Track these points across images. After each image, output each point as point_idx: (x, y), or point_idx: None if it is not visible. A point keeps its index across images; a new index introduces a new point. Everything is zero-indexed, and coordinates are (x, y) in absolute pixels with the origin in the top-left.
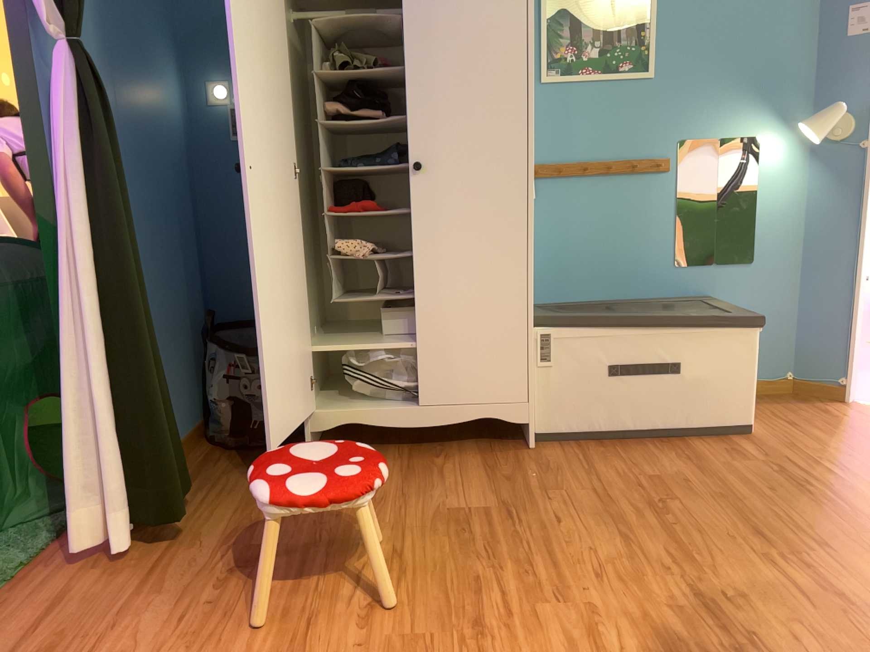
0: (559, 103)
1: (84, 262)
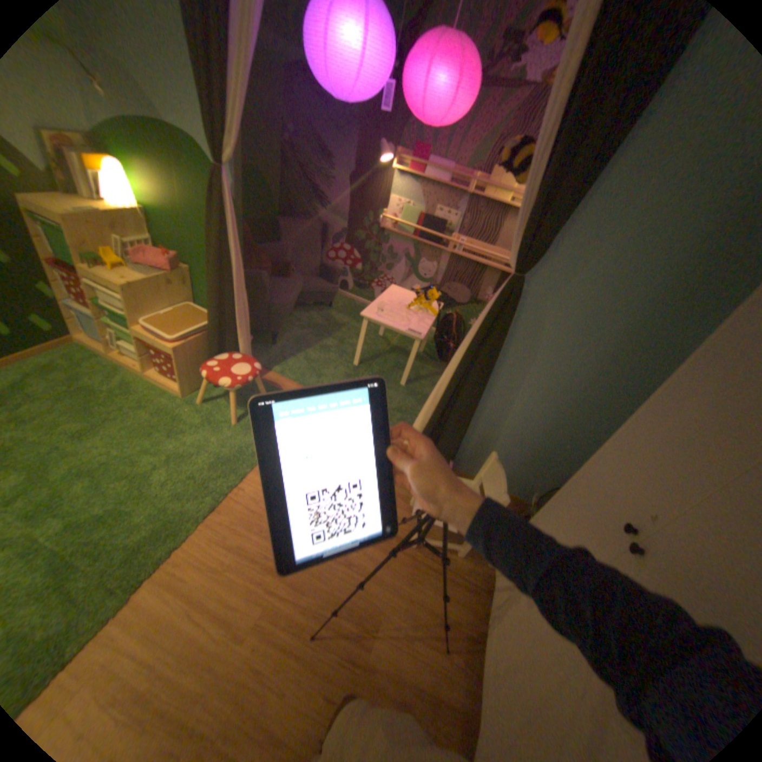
0: None
1: (456, 372)
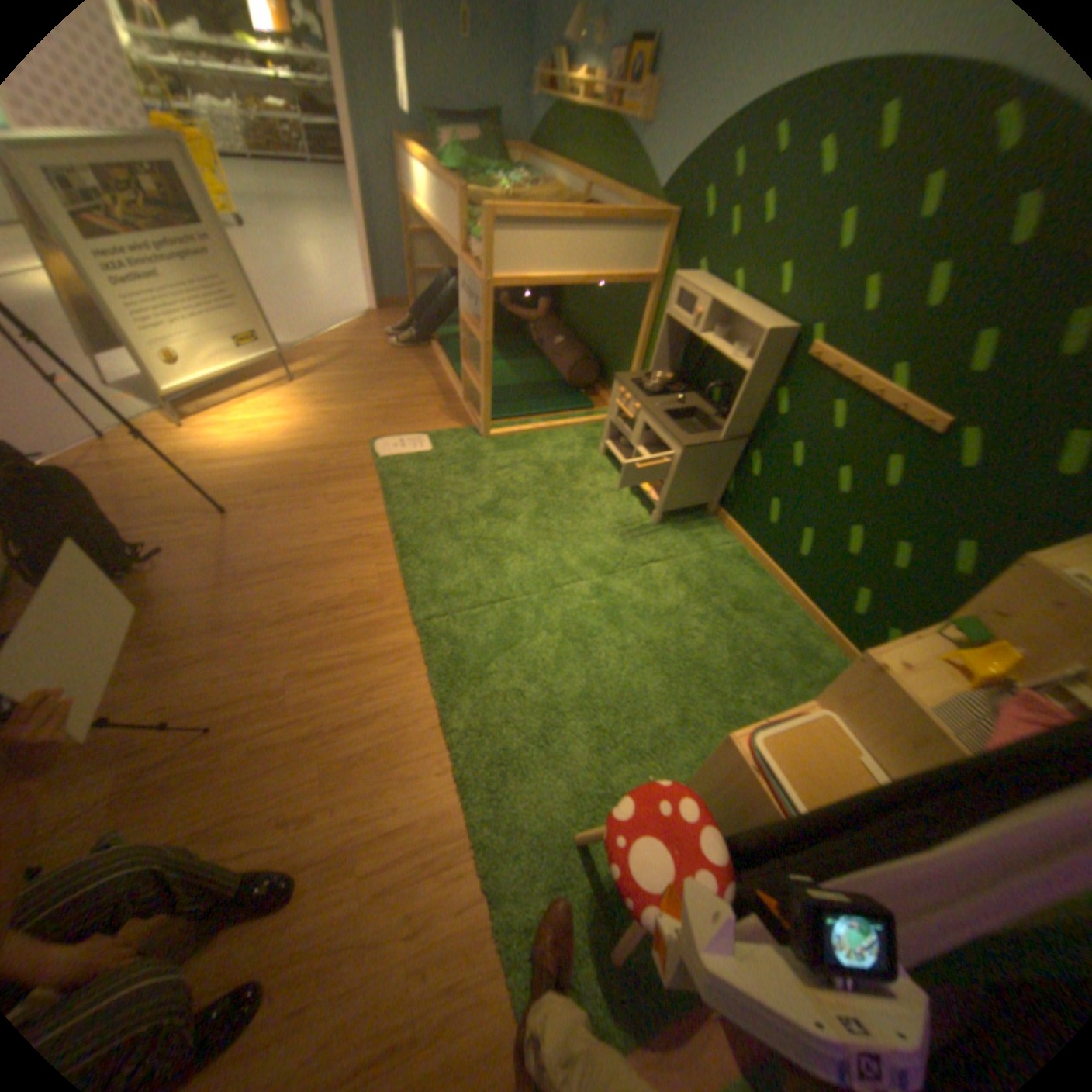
0: None
1: None
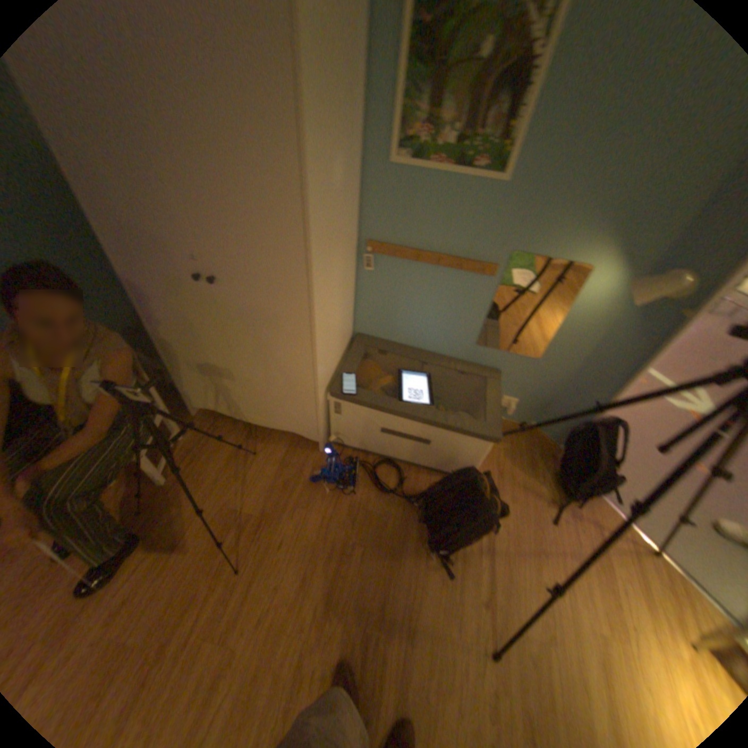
0: (406, 188)
1: None
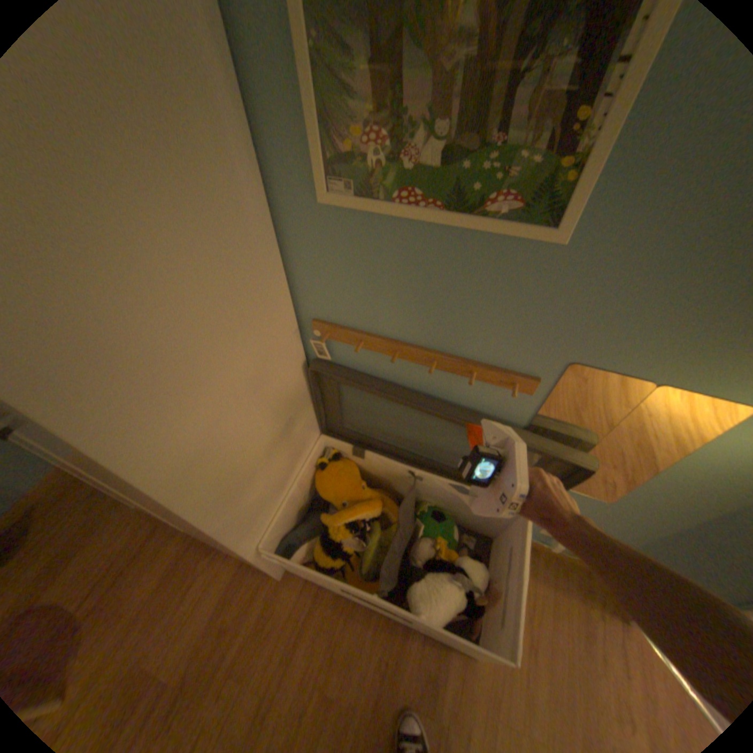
0: (359, 245)
1: None
